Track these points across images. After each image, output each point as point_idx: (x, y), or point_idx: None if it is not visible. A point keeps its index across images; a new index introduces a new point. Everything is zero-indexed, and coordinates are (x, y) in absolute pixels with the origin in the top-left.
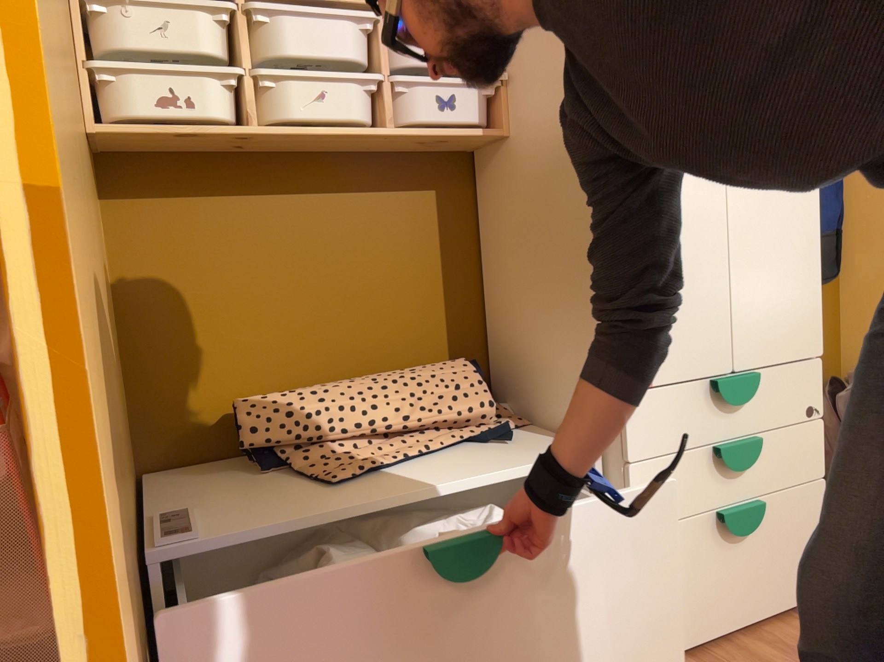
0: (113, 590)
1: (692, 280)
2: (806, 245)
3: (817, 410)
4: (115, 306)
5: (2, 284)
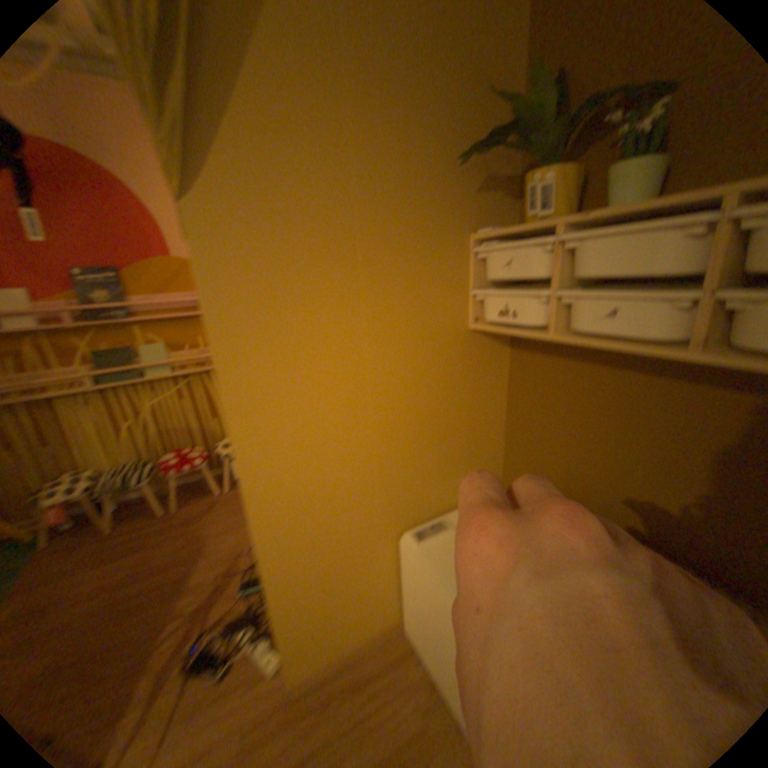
0: (275, 544)
1: None
2: None
3: None
4: (505, 402)
5: (236, 457)
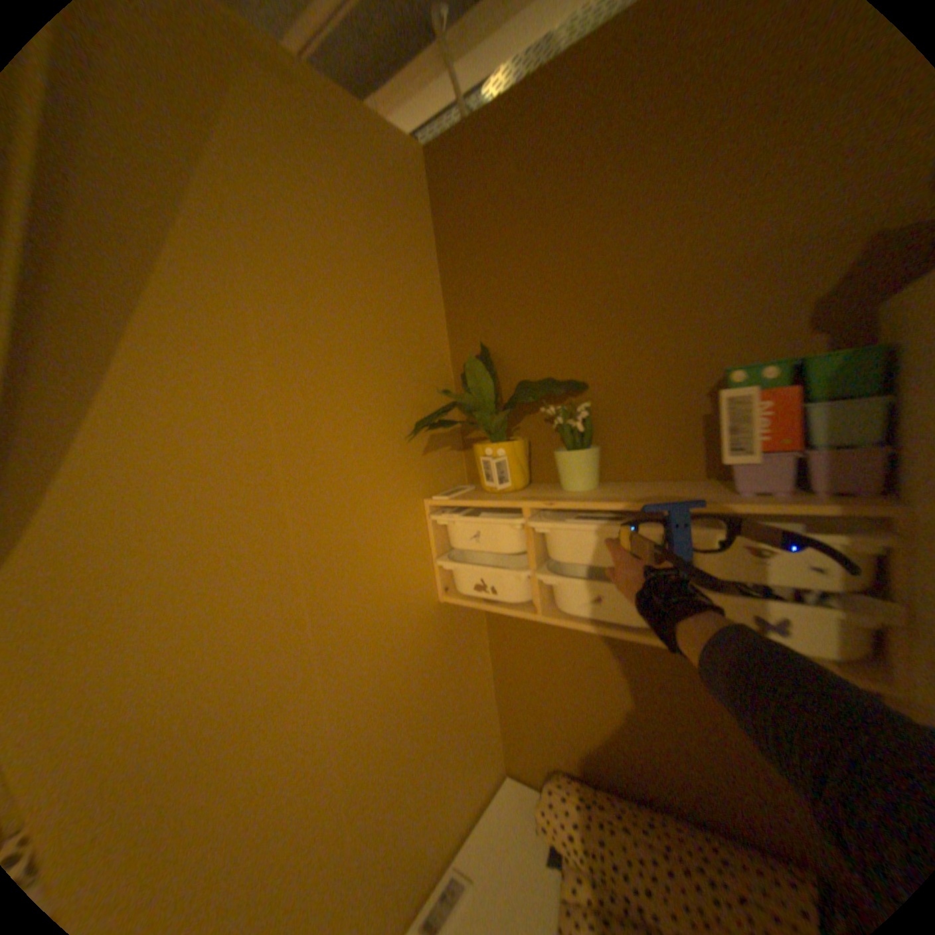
0: None
1: None
2: None
3: None
4: (491, 667)
5: None
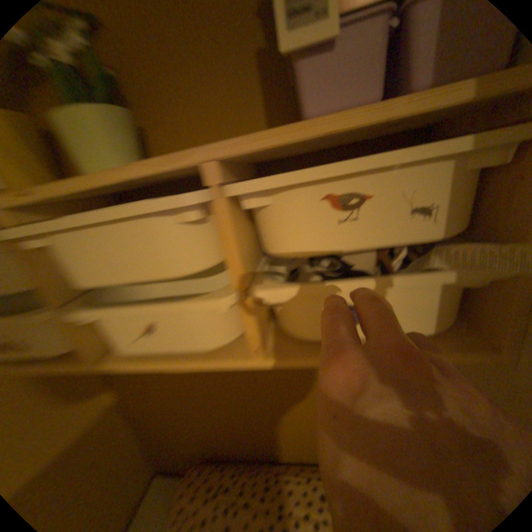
0: None
1: None
2: None
3: None
4: (114, 398)
5: None
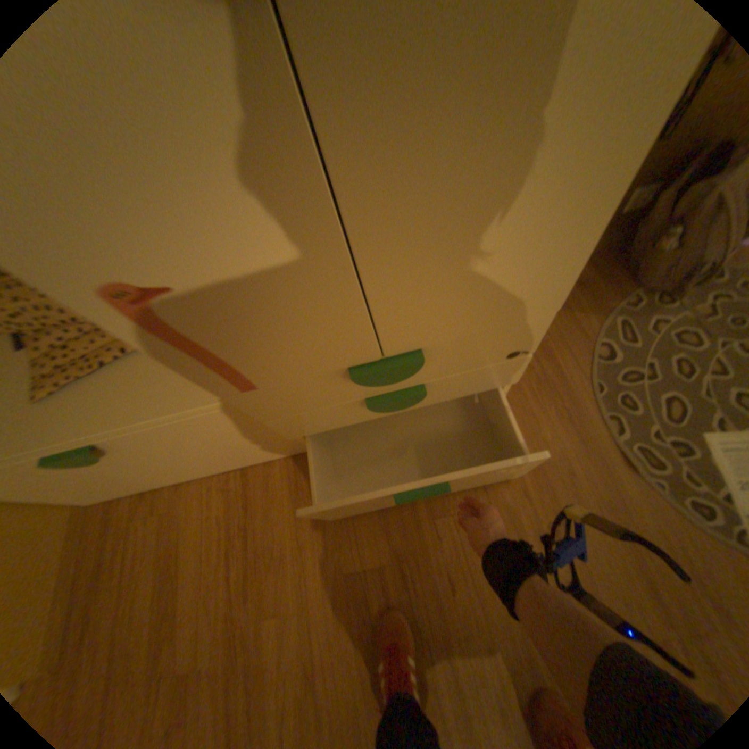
0: None
1: (260, 292)
2: (596, 155)
3: (522, 352)
4: None
5: None
